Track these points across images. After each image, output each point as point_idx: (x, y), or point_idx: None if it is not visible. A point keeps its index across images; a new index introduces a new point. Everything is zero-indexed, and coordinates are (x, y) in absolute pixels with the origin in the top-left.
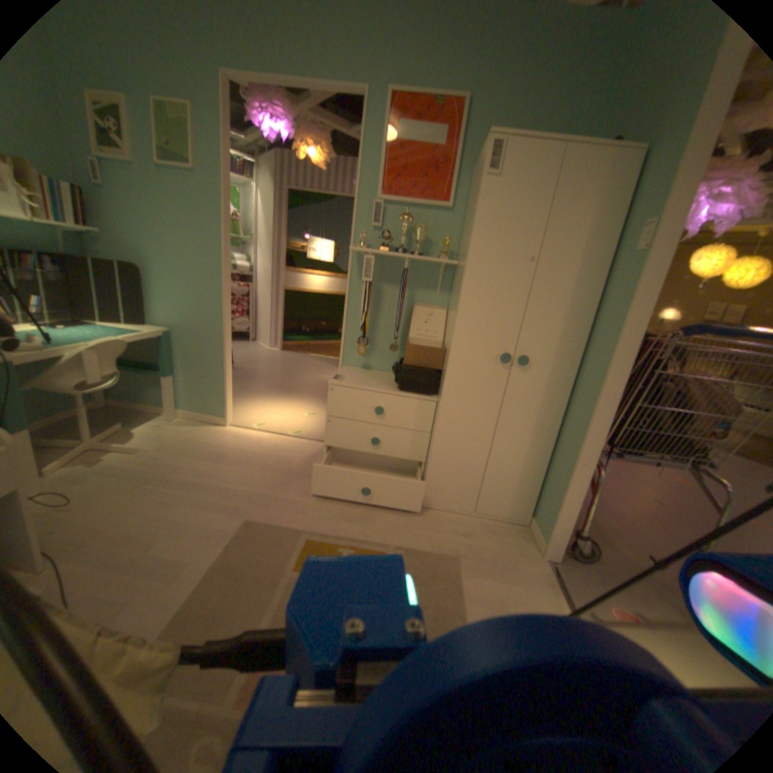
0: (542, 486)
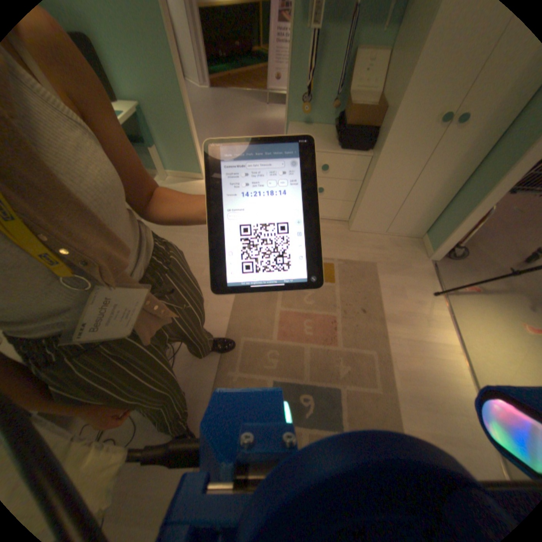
0: (440, 214)
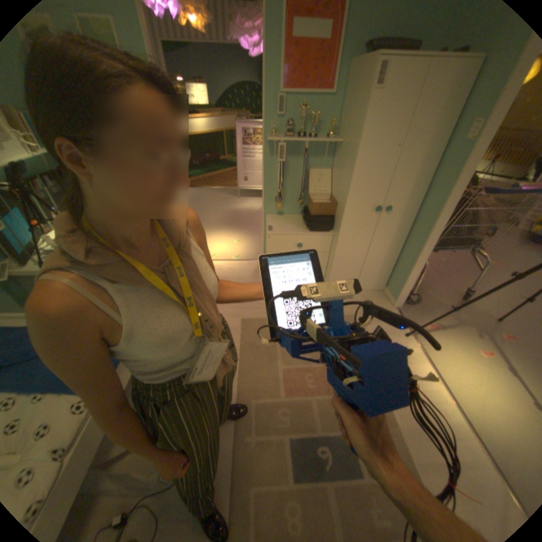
0: (392, 270)
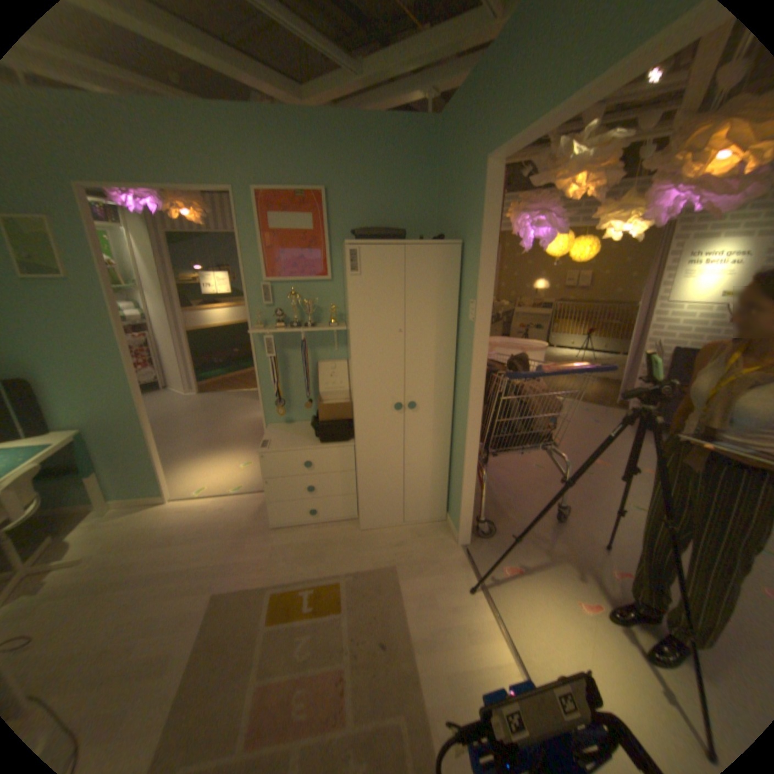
0: (448, 488)
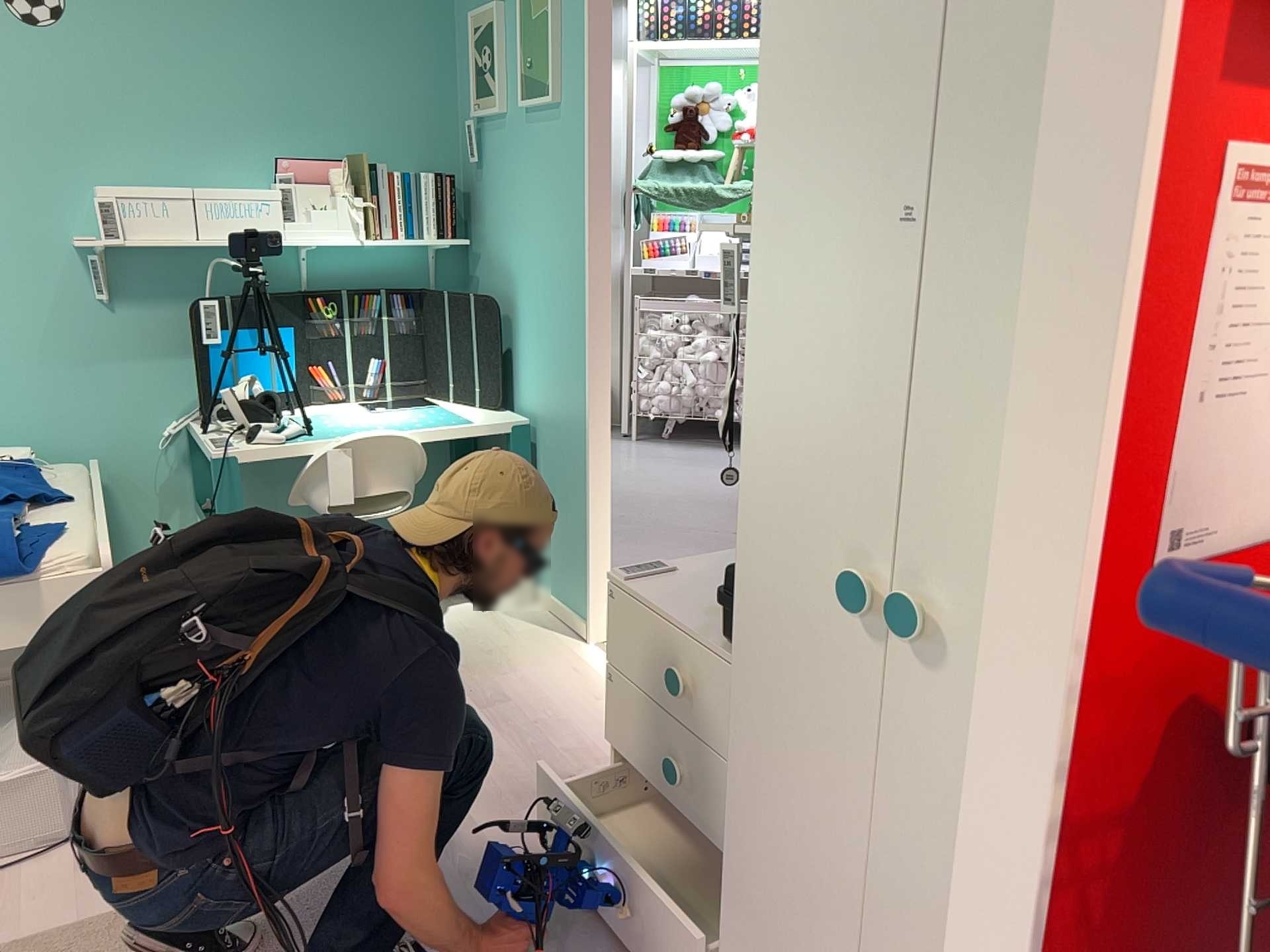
0: None
